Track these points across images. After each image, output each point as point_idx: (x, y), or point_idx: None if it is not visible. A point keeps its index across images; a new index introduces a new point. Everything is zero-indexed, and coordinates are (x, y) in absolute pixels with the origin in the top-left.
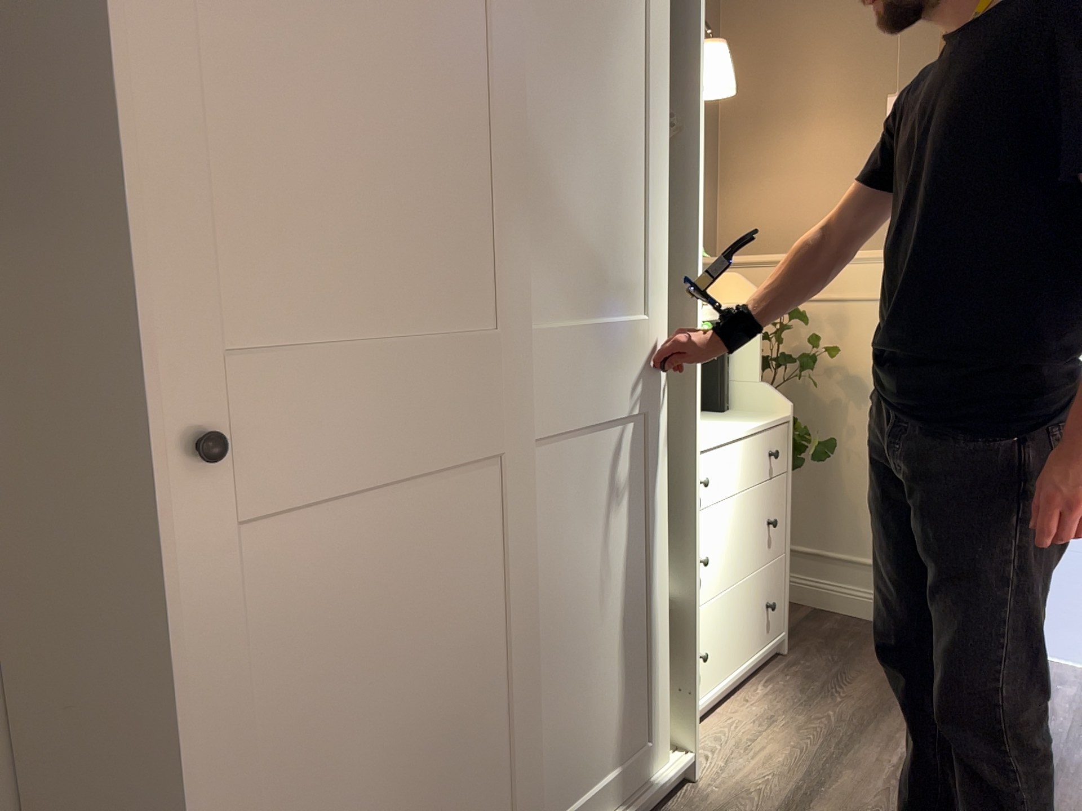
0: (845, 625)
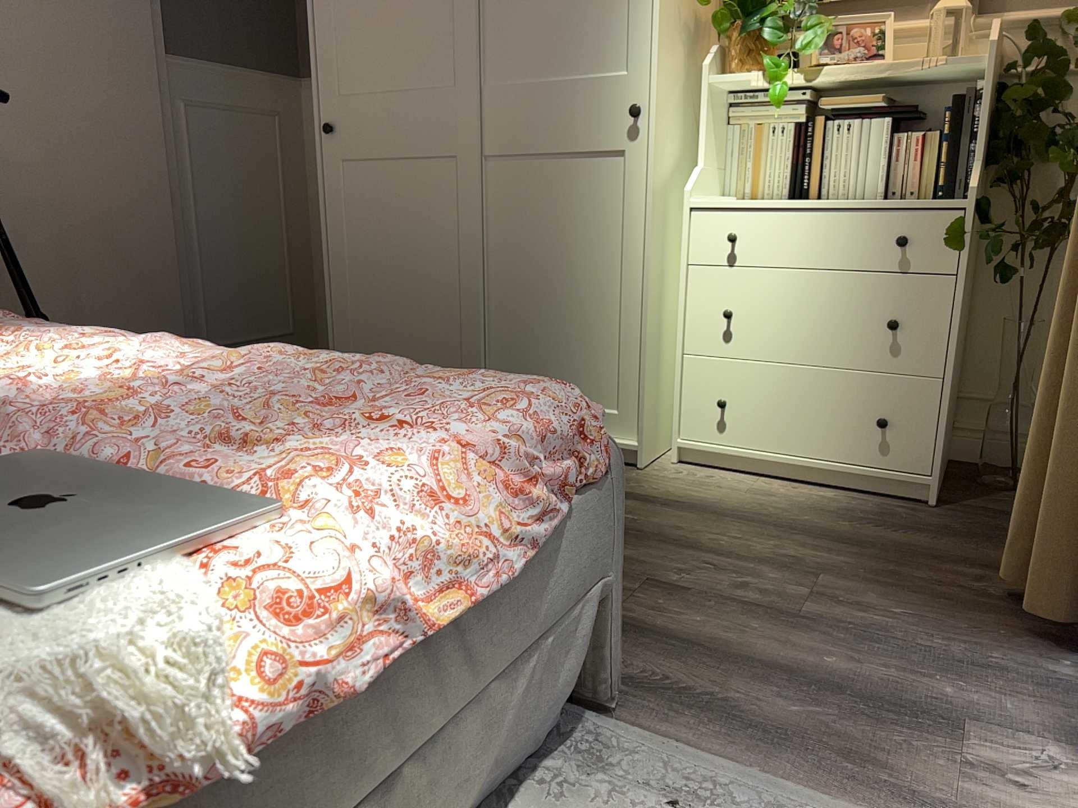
0: None
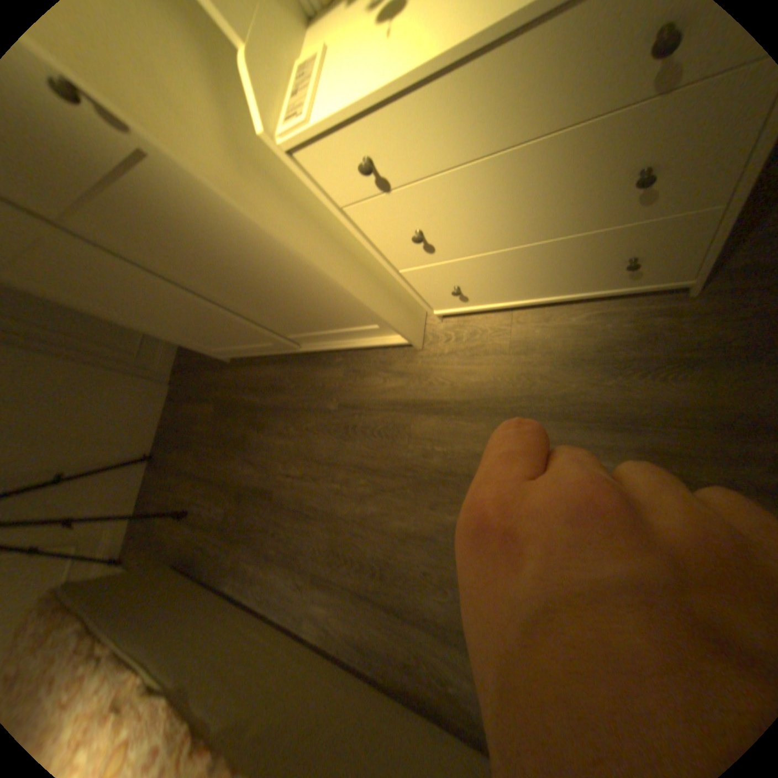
0: None
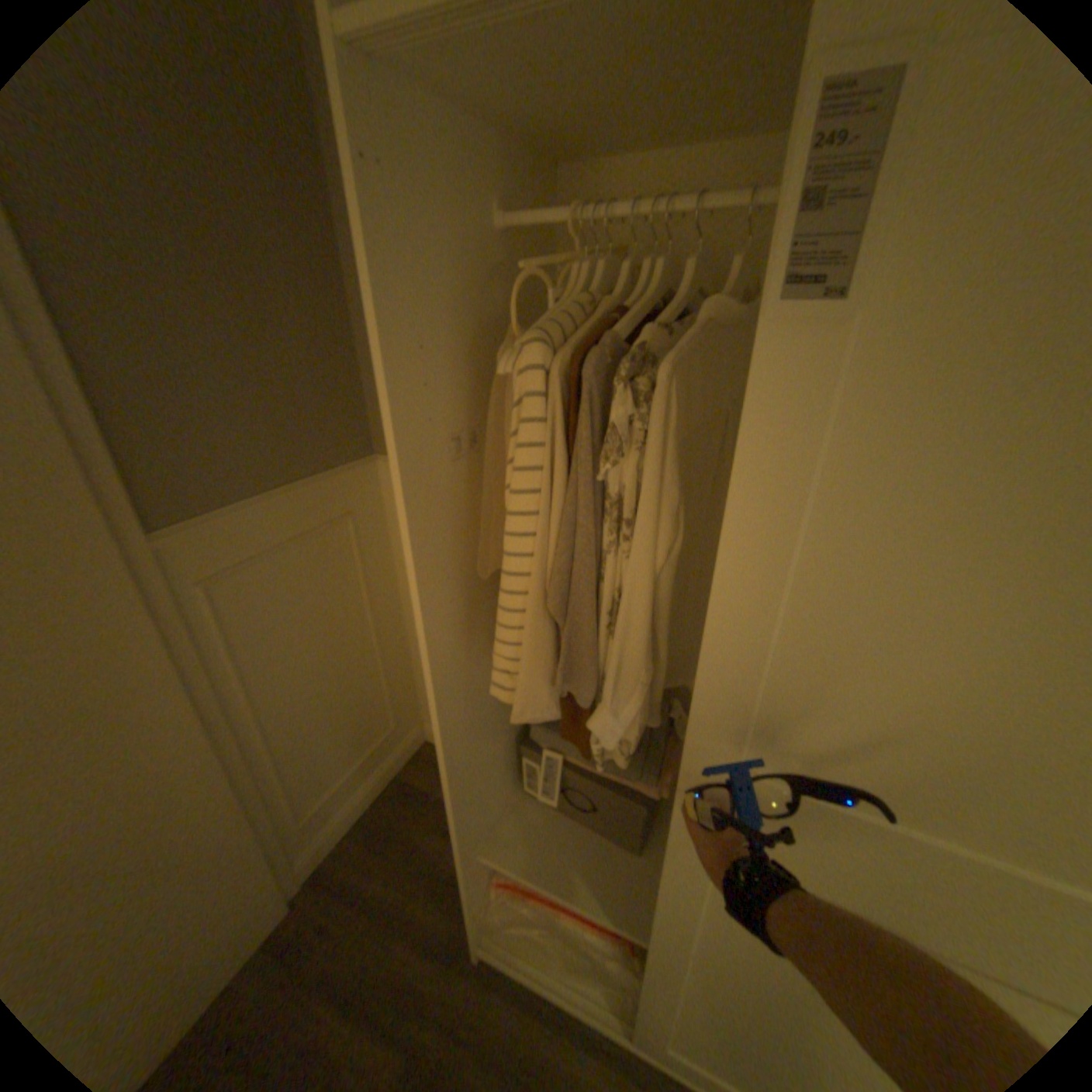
0: None
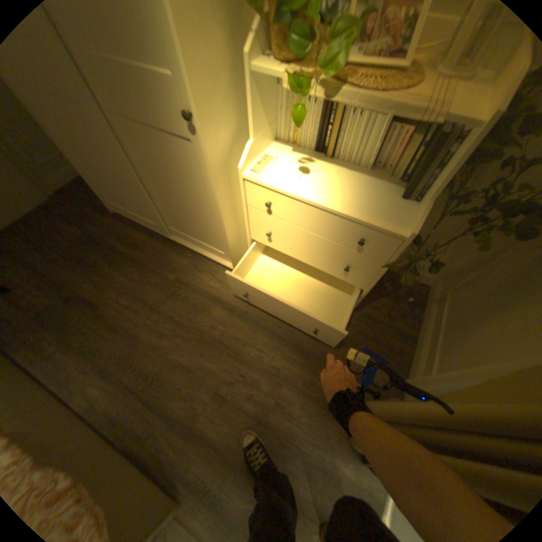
0: (398, 352)
